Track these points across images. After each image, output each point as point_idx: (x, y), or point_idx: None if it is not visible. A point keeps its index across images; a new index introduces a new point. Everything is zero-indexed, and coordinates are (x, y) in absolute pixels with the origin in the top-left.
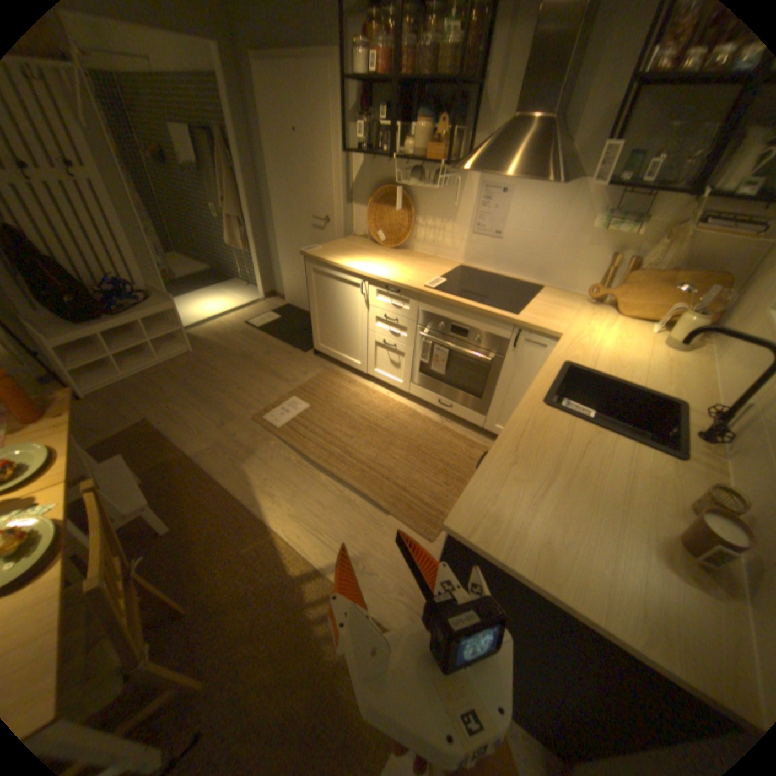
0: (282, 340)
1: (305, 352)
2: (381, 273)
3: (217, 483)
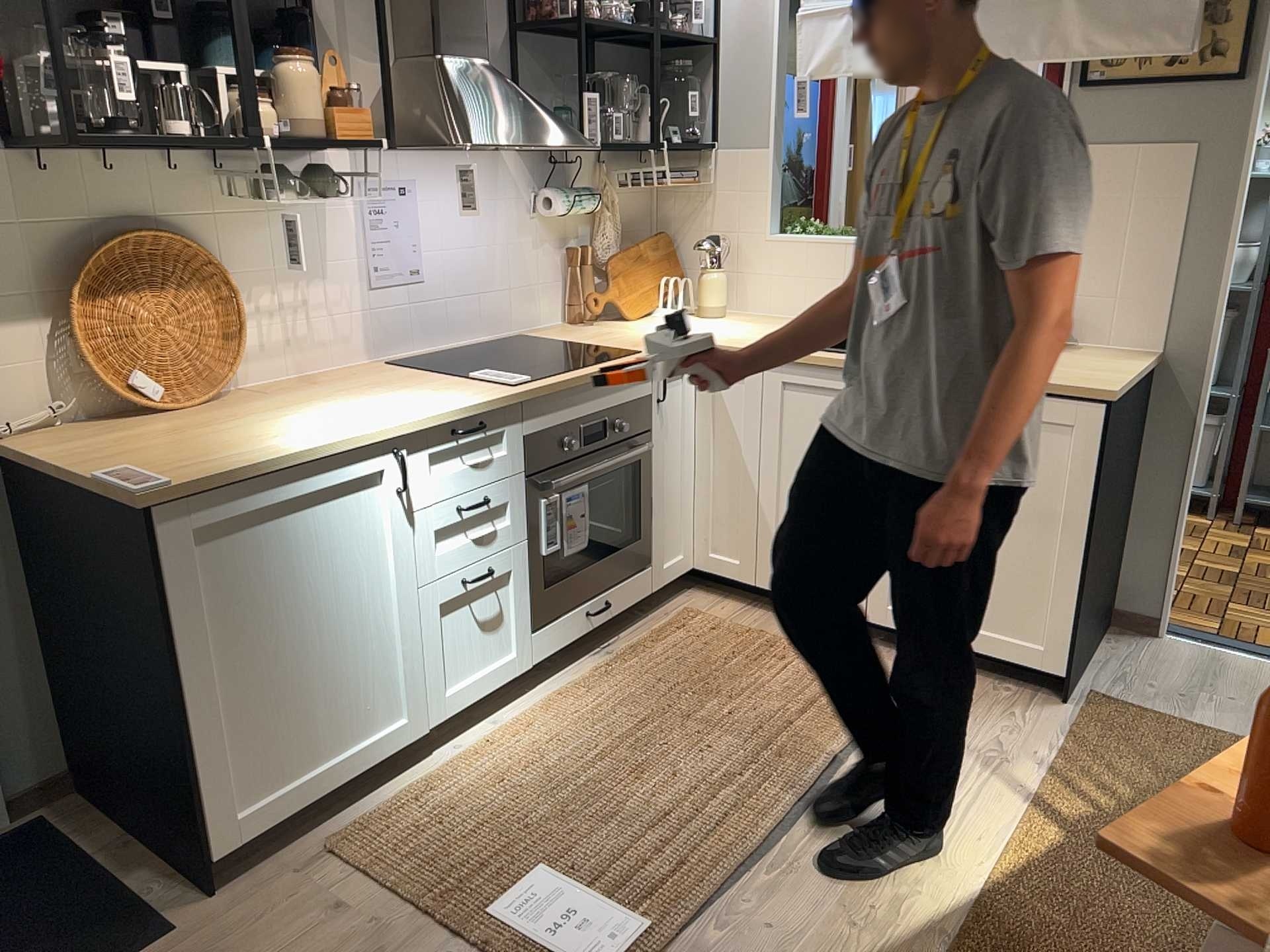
0: None
1: (169, 929)
2: (408, 411)
3: None
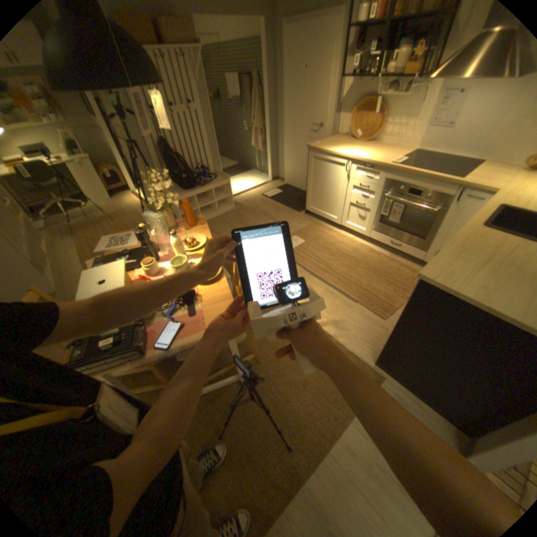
0: (284, 204)
1: (299, 212)
2: (361, 155)
3: None
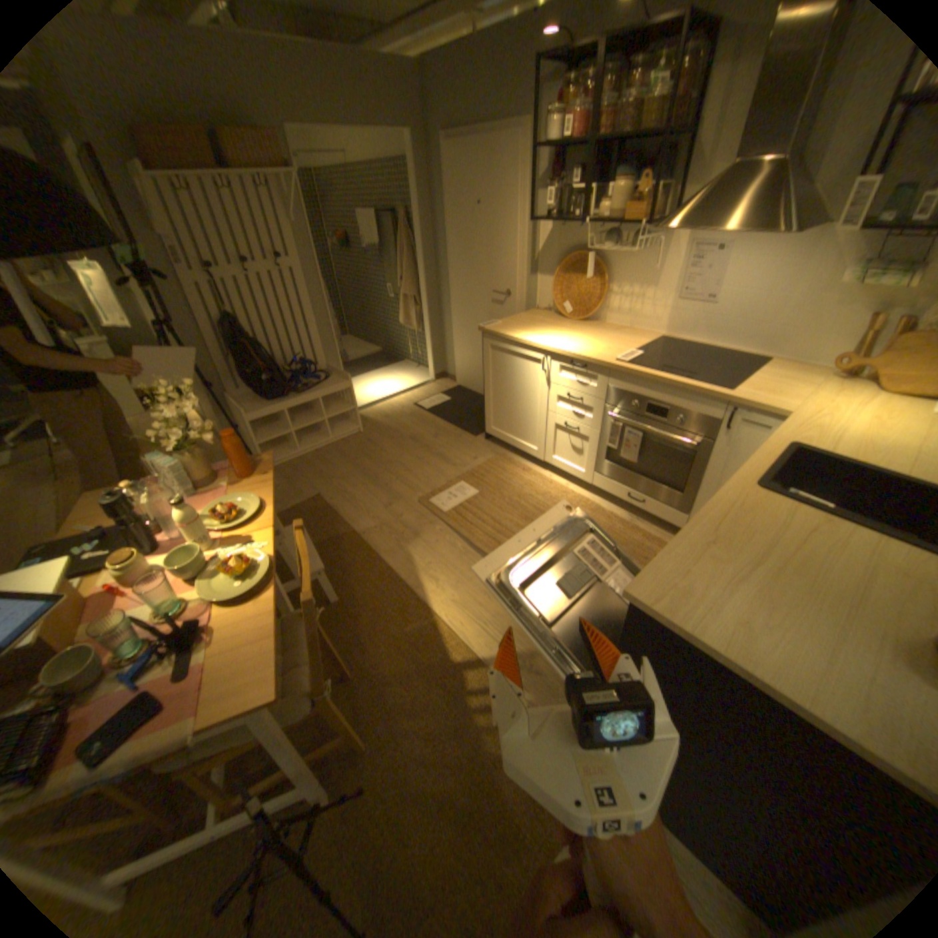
0: (452, 423)
1: (475, 436)
2: (566, 346)
3: (383, 561)
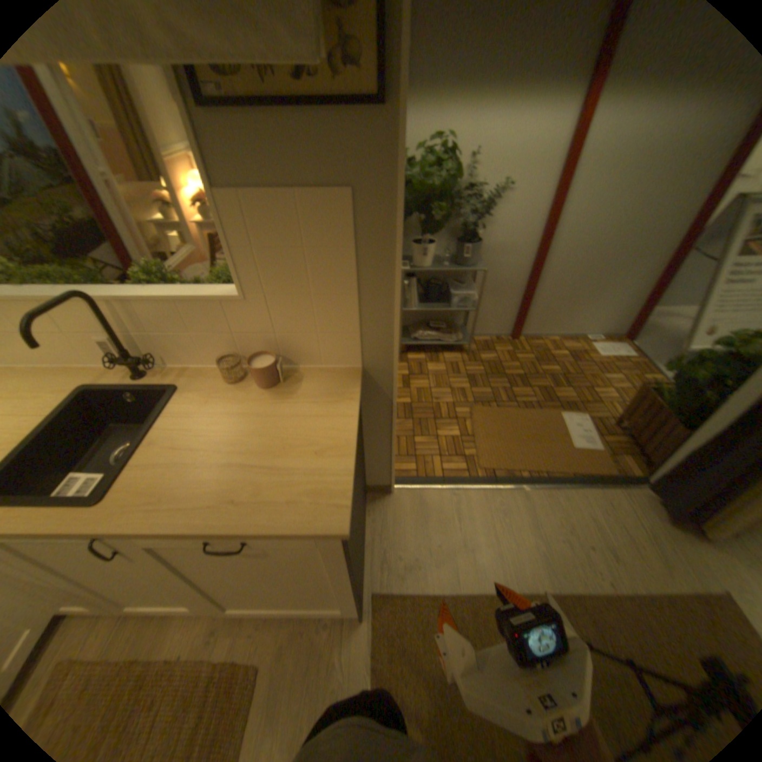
0: None
1: None
2: None
3: None
